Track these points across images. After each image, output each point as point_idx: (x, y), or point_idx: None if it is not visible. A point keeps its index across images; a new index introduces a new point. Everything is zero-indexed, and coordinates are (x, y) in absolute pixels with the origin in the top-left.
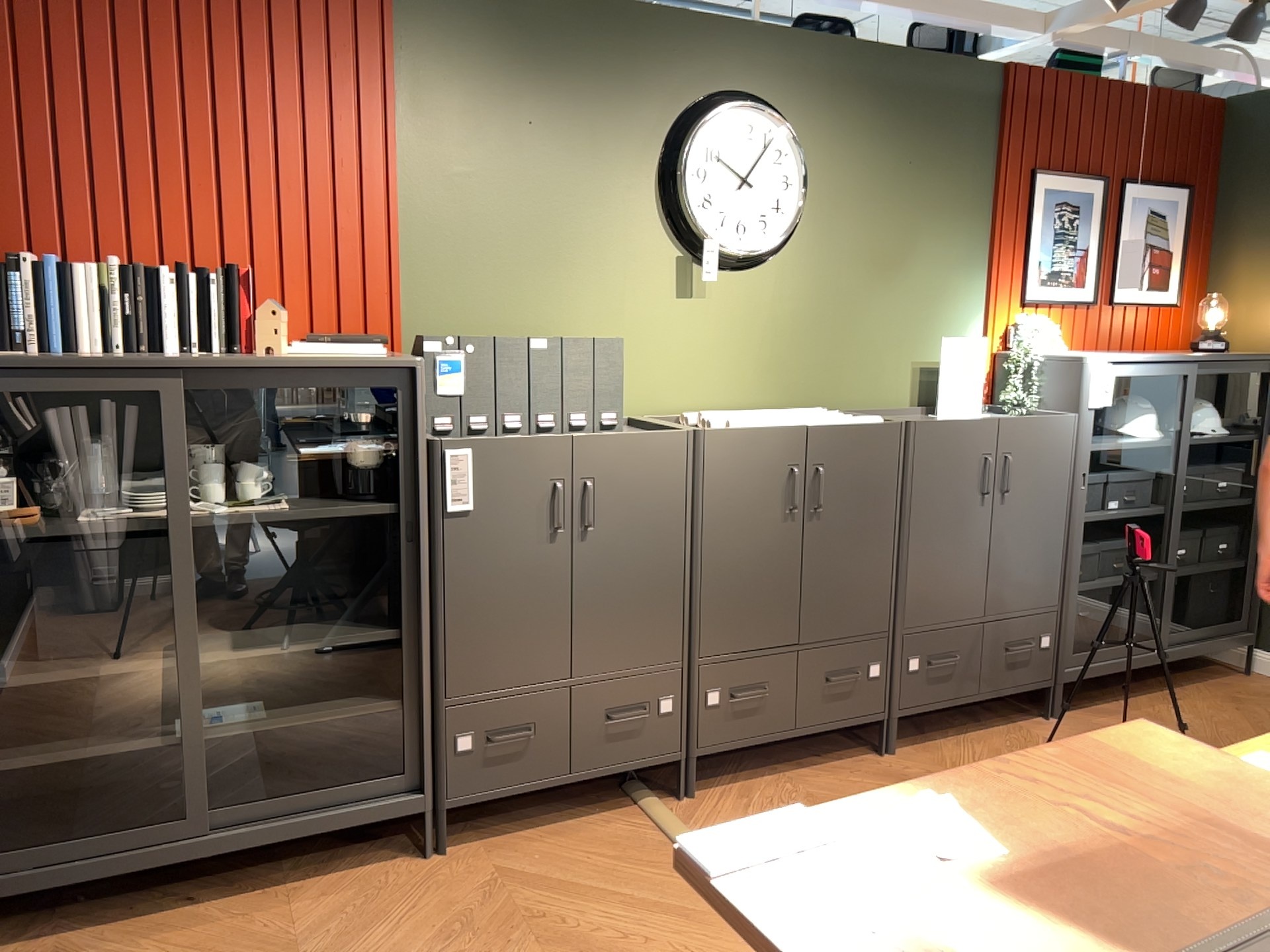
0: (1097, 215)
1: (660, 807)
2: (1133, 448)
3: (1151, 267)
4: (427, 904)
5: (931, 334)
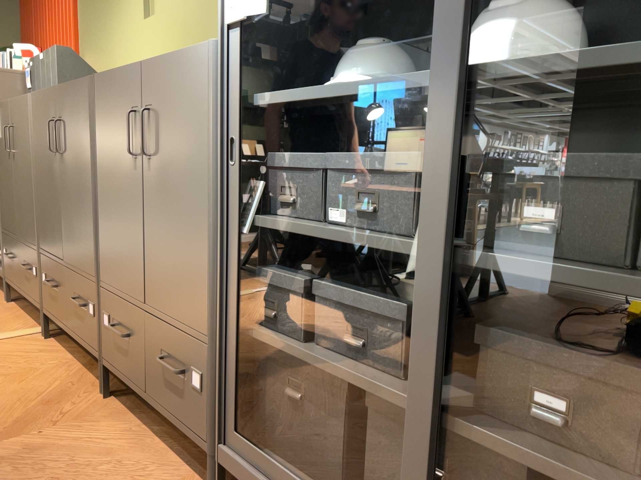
0: None
1: (30, 330)
2: (347, 93)
3: None
4: None
5: None
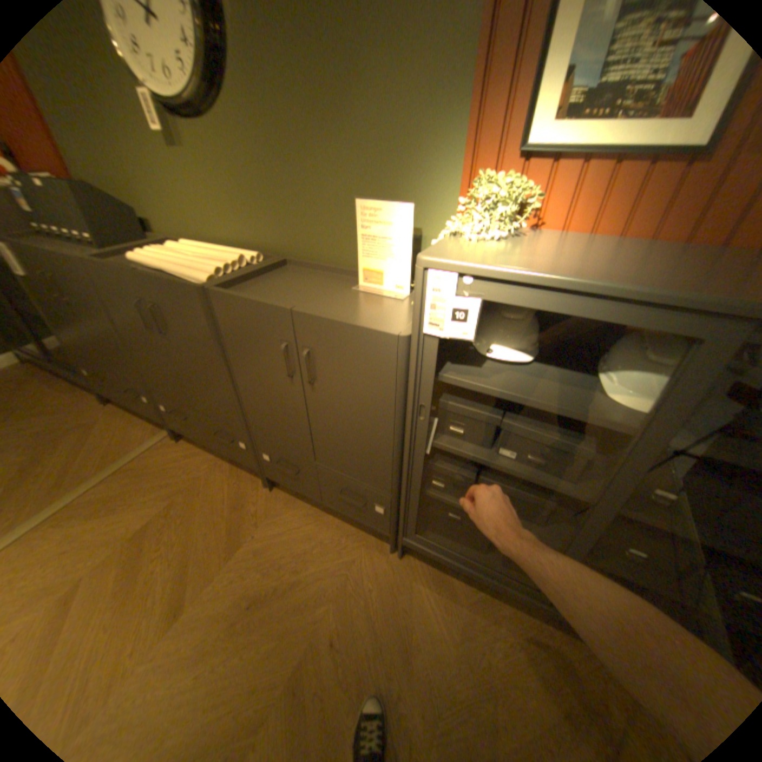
0: None
1: (158, 437)
2: (537, 408)
3: None
4: (67, 419)
5: (385, 192)
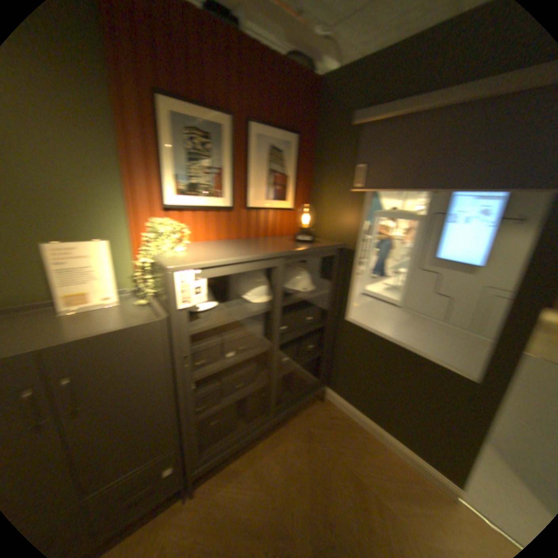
0: (225, 141)
1: None
2: (237, 319)
3: (272, 183)
4: None
5: (54, 234)
